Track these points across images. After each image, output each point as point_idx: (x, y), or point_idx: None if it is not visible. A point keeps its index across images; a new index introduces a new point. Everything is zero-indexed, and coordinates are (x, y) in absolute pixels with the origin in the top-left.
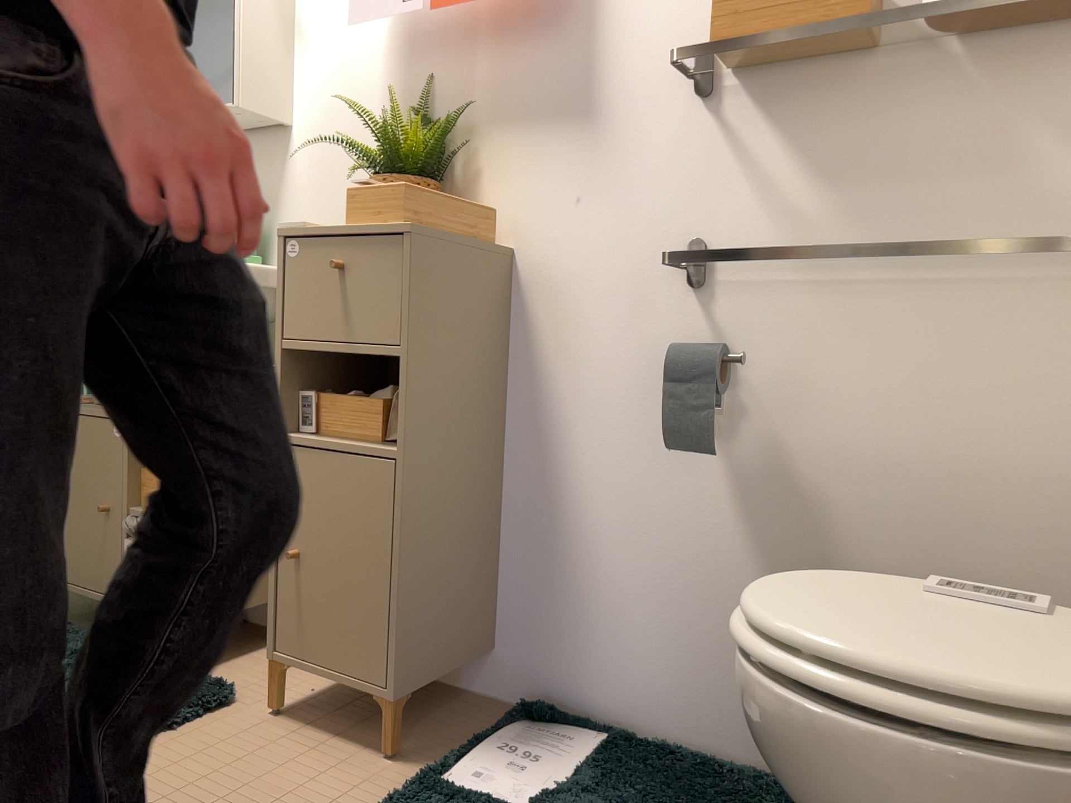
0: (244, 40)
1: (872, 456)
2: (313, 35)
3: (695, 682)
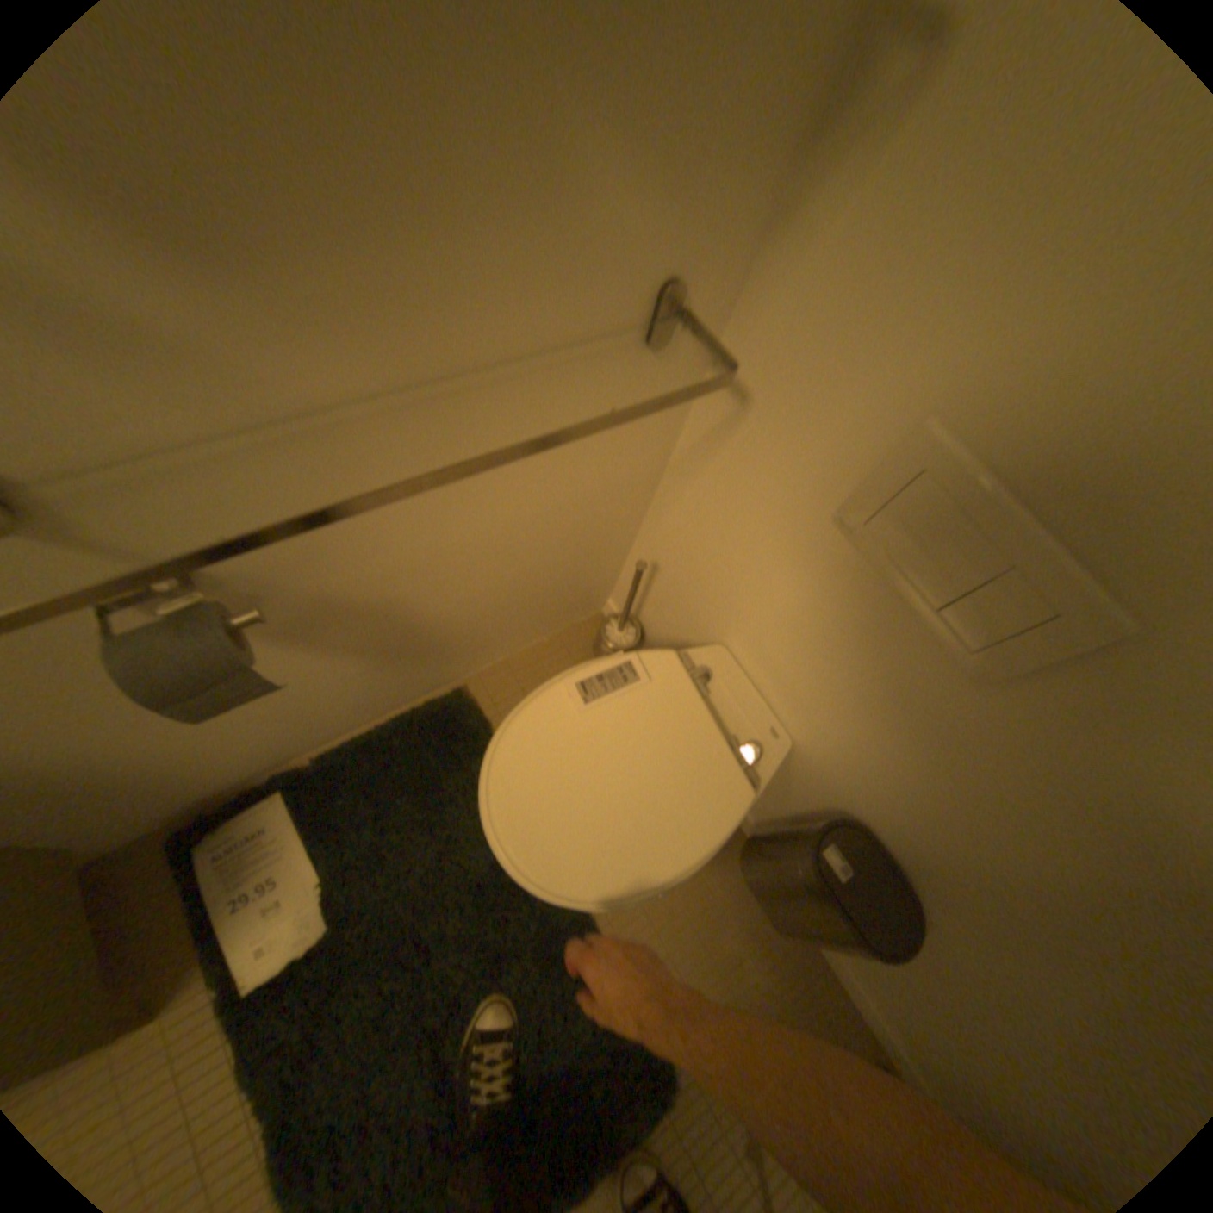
0: None
1: (422, 553)
2: None
3: (318, 720)
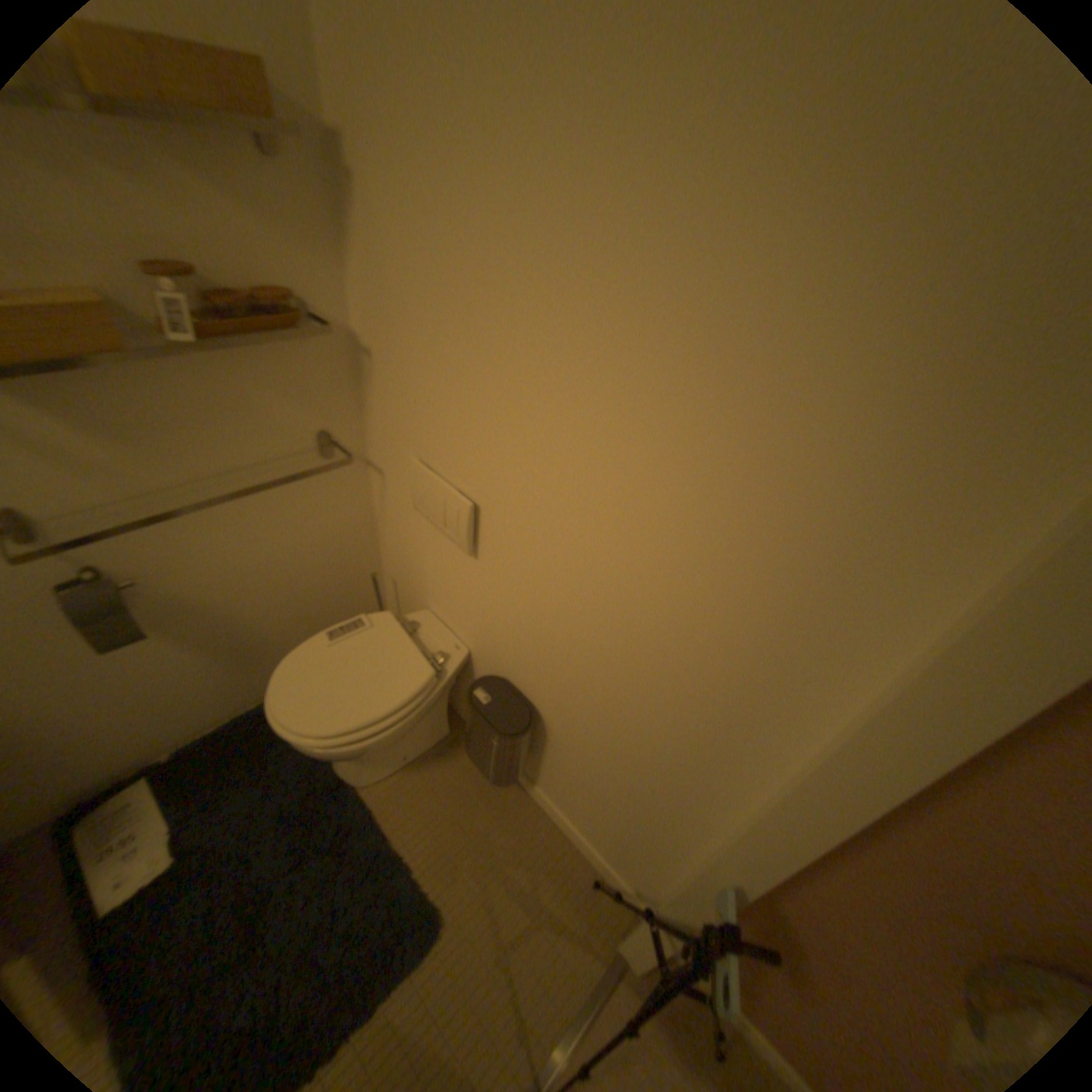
0: None
1: (228, 574)
2: None
3: (173, 717)
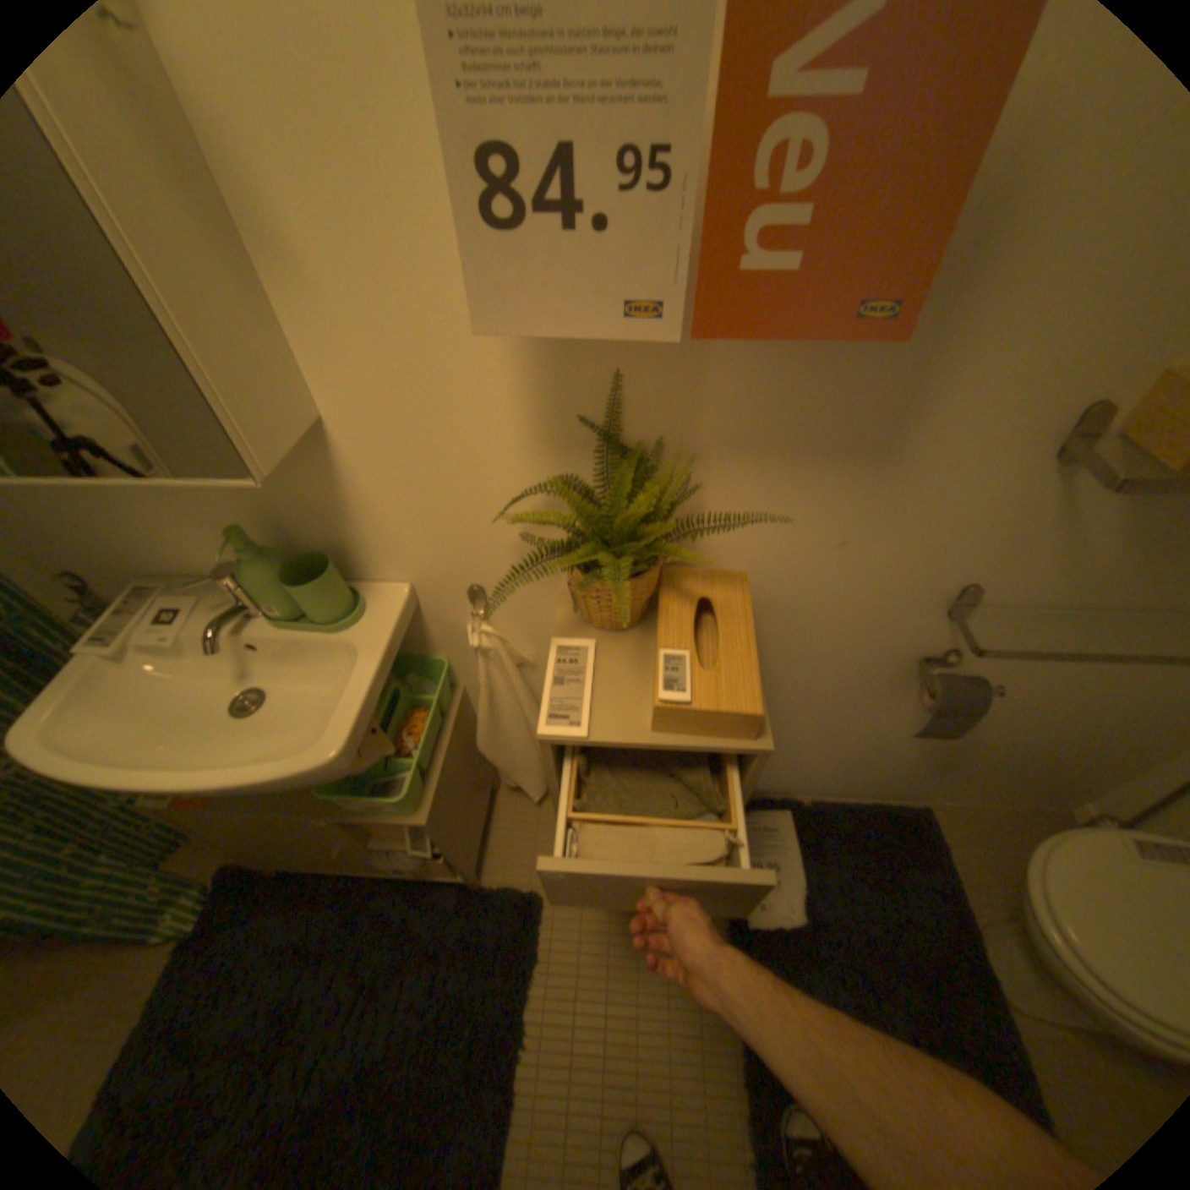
0: (193, 340)
1: (1040, 699)
2: (294, 241)
3: (846, 779)
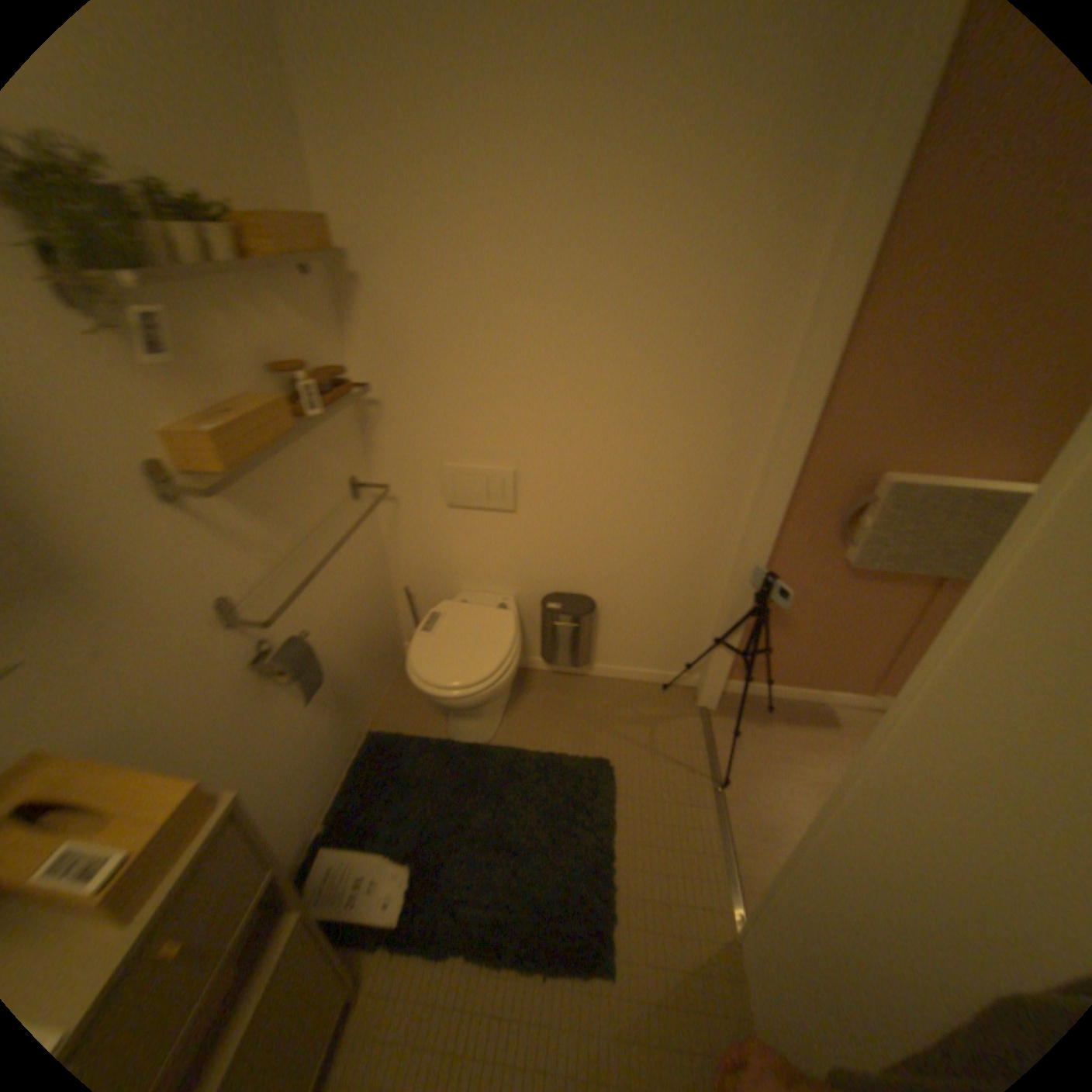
0: None
1: (328, 623)
2: None
3: (316, 783)
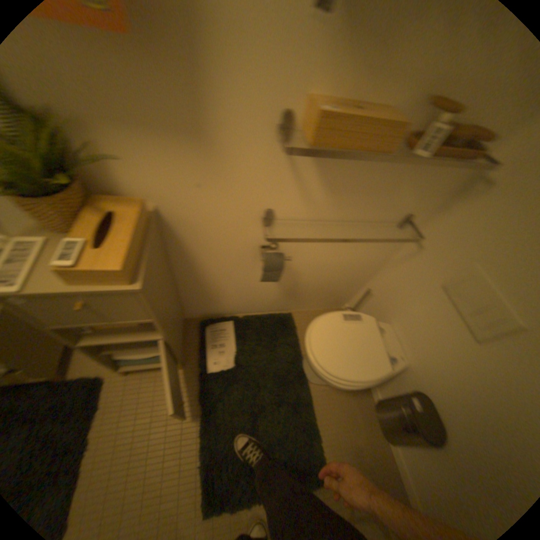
0: None
1: (317, 263)
2: None
3: (255, 304)
